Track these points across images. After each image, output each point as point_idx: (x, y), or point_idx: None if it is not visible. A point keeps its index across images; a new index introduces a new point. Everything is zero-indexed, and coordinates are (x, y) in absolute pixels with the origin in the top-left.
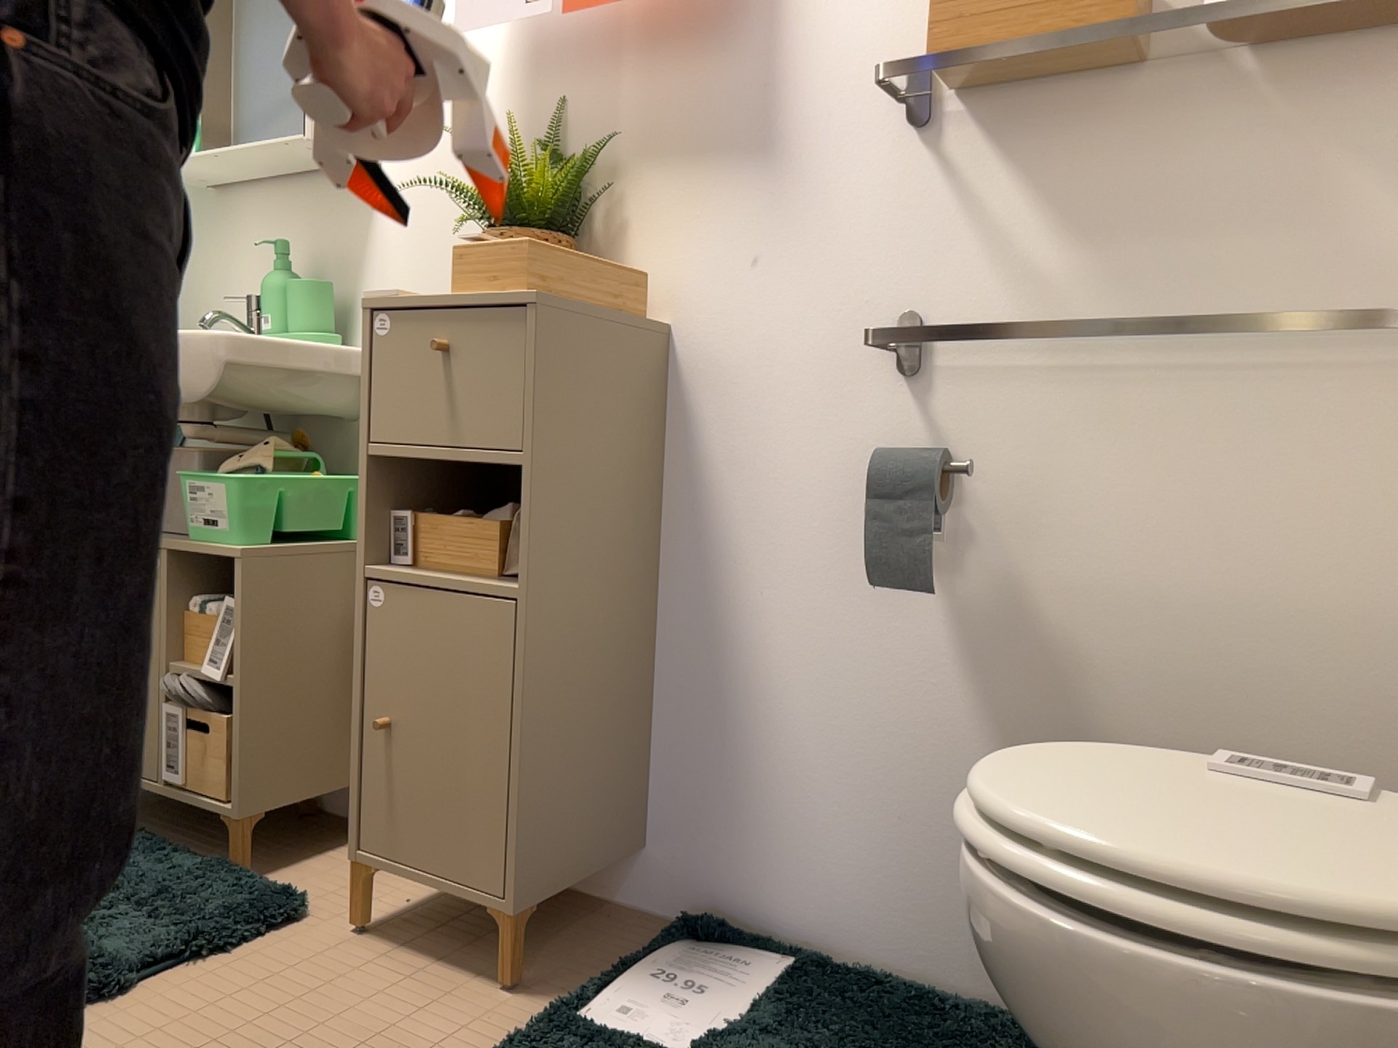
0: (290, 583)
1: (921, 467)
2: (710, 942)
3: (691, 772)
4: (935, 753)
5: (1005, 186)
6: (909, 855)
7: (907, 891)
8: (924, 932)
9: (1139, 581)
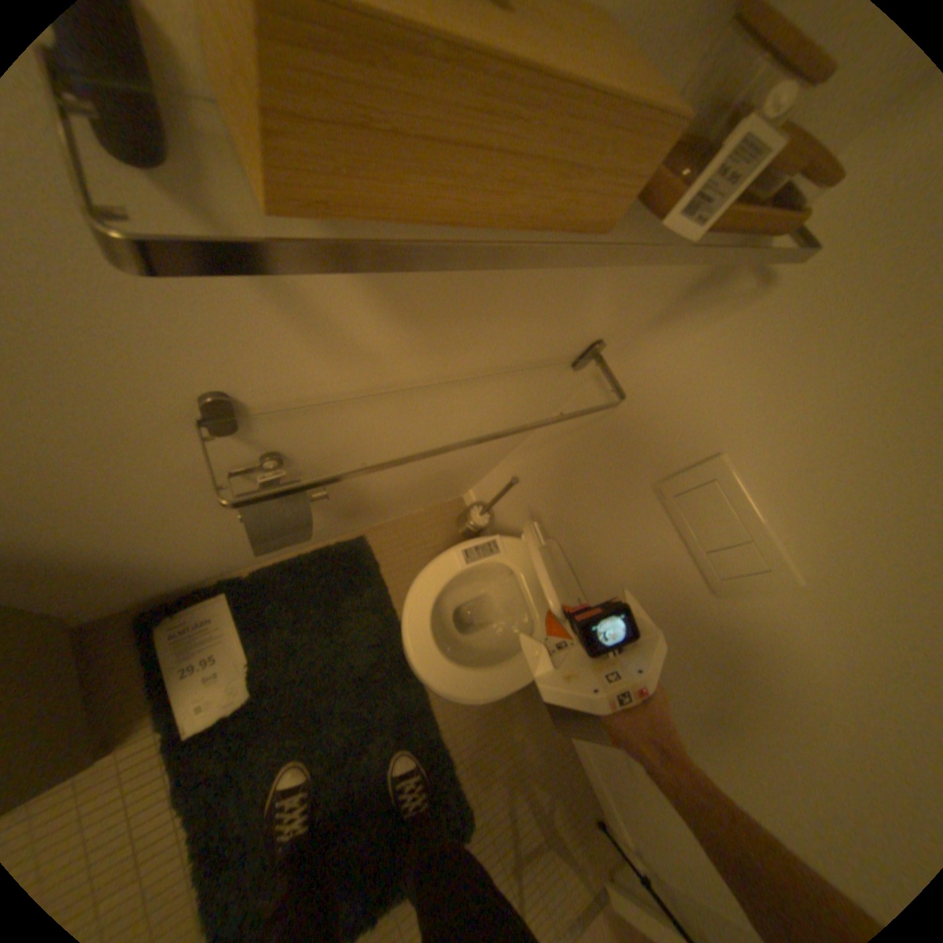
0: None
1: (298, 517)
2: (171, 621)
3: (89, 594)
4: None
5: None
6: None
7: None
8: None
9: (400, 454)
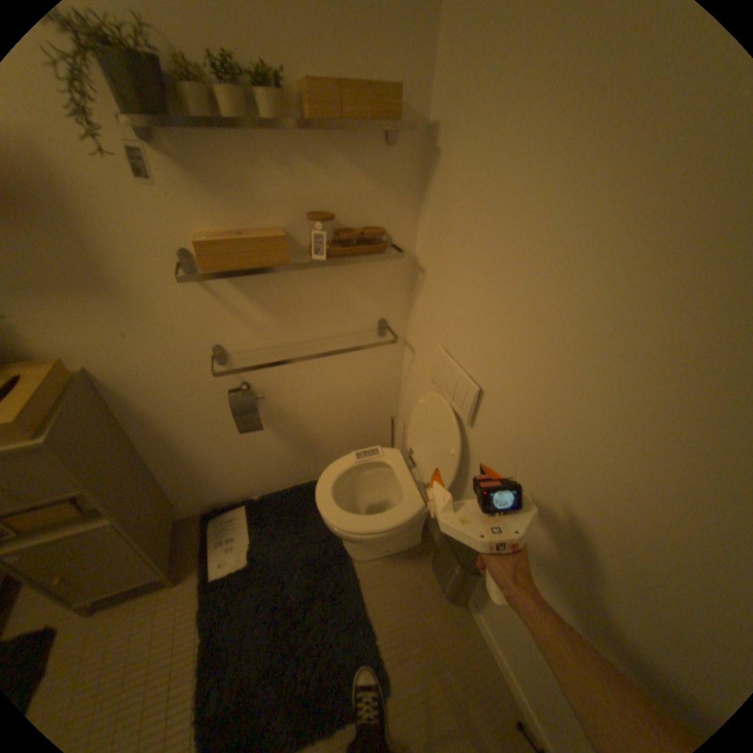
0: None
1: (250, 404)
2: (217, 519)
3: (183, 485)
4: (266, 449)
5: (242, 298)
6: (265, 470)
7: (267, 476)
8: (274, 480)
9: (312, 397)
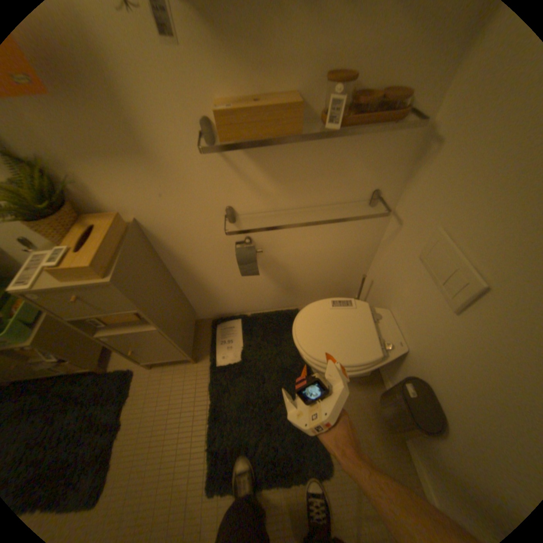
0: (52, 331)
1: (251, 256)
2: (223, 325)
3: (202, 301)
4: (259, 285)
5: (252, 166)
6: (257, 298)
7: (258, 302)
8: (262, 305)
9: (299, 252)
